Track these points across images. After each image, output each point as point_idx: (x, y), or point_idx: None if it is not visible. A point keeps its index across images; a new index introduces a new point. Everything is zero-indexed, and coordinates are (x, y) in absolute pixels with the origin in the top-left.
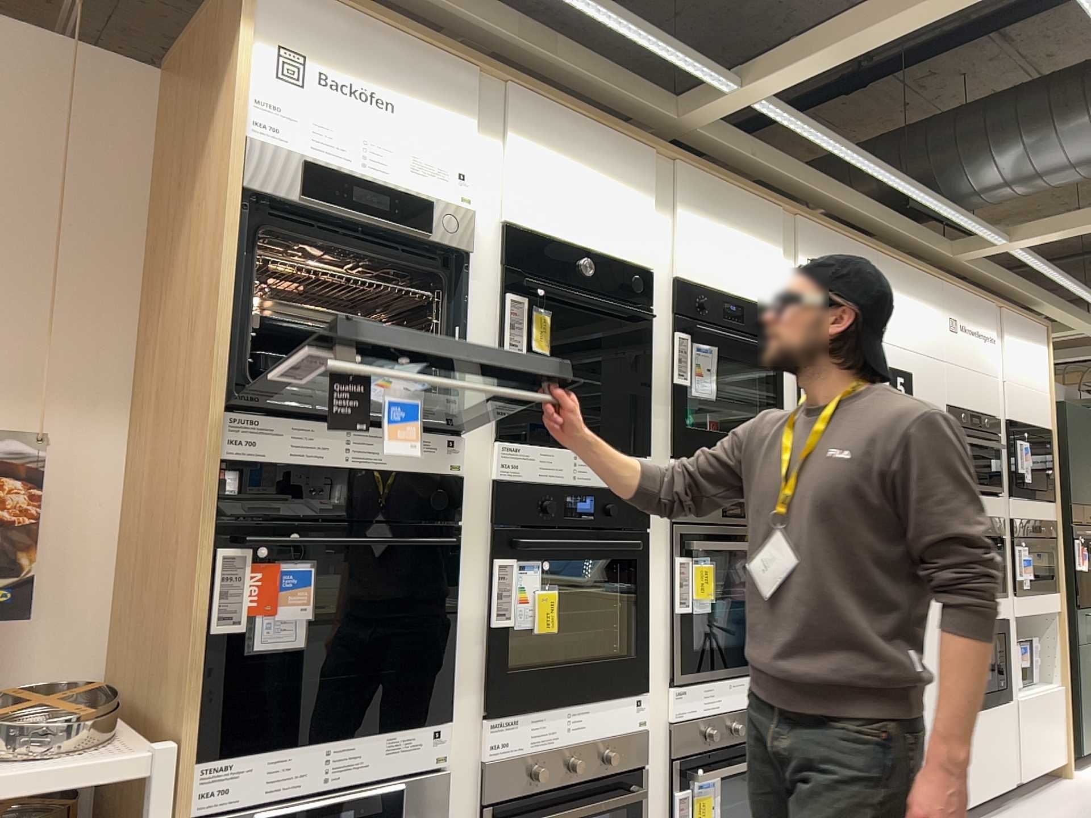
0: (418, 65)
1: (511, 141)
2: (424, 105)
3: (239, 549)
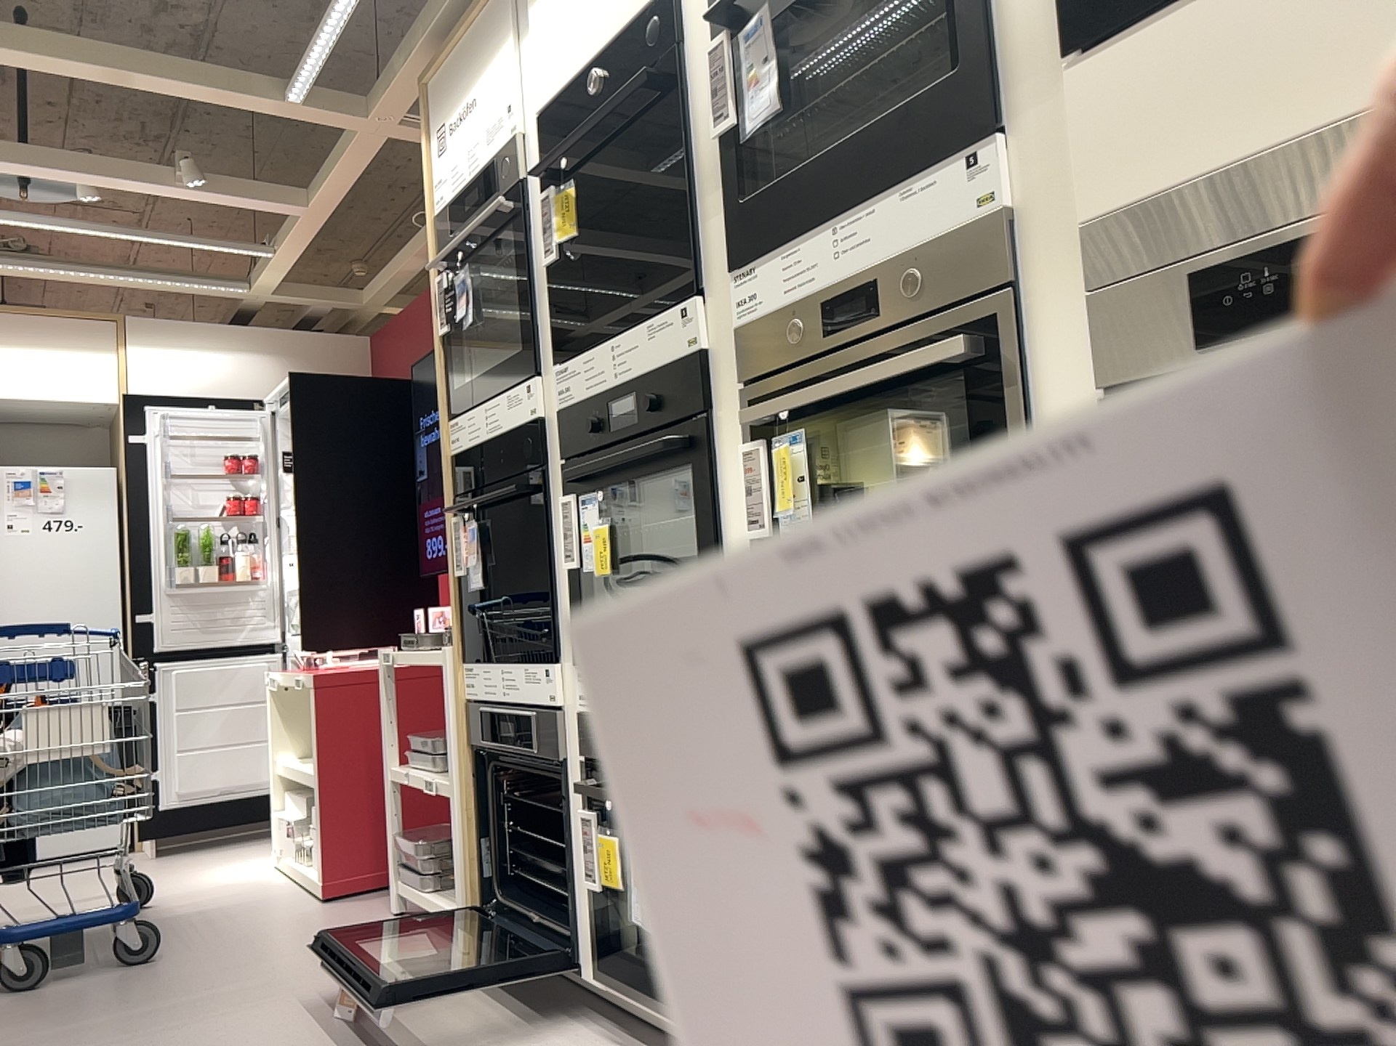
0: (476, 36)
1: (531, 11)
2: (482, 68)
3: (452, 522)
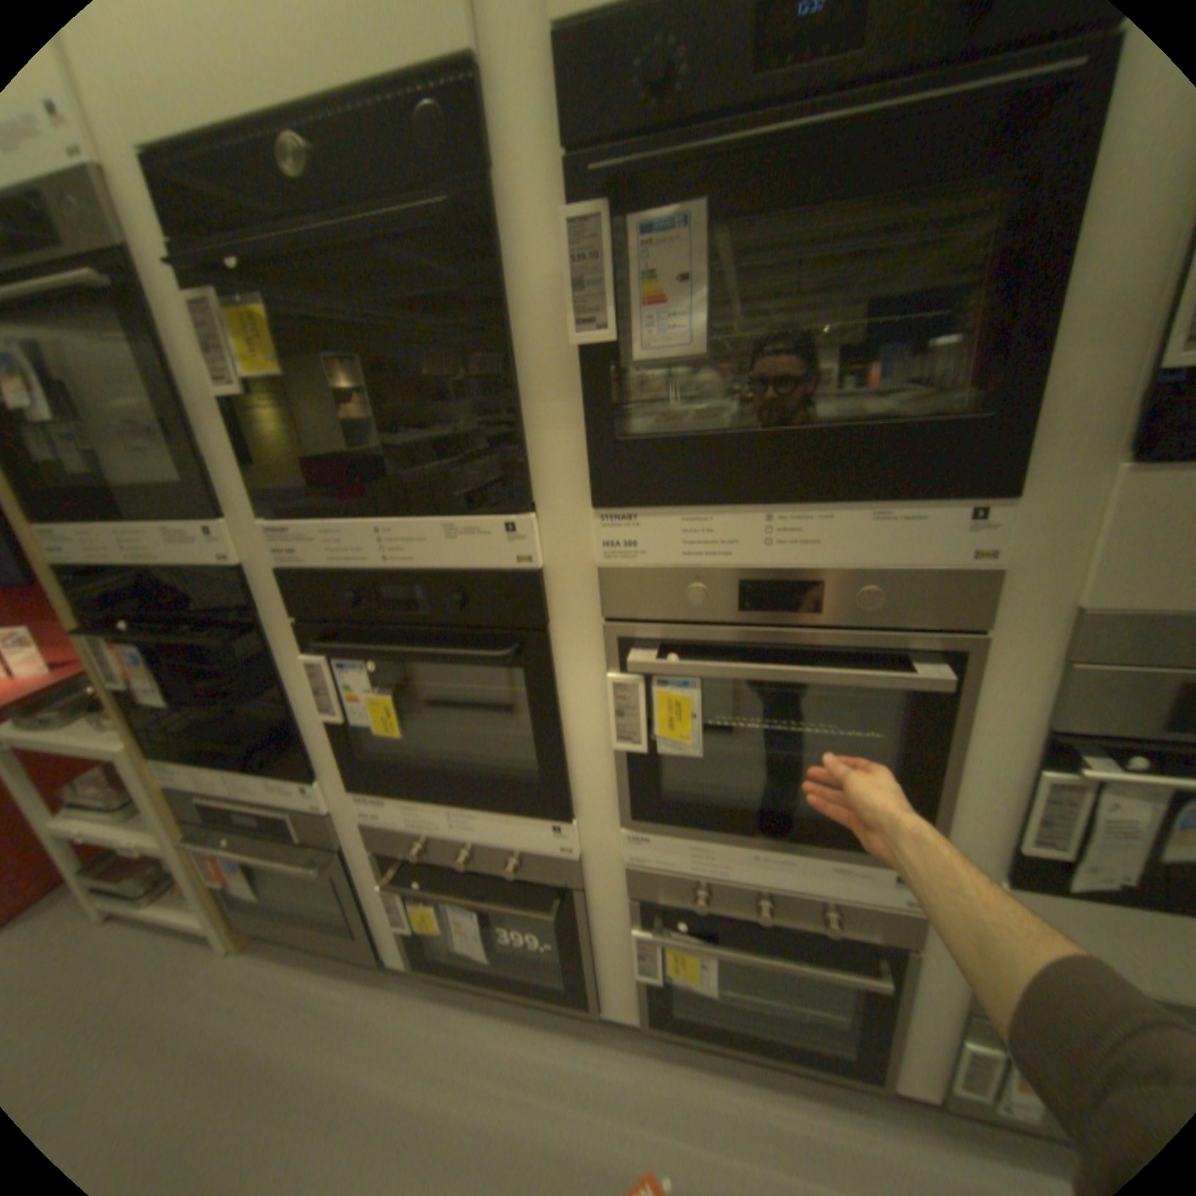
0: None
1: None
2: None
3: (86, 637)
